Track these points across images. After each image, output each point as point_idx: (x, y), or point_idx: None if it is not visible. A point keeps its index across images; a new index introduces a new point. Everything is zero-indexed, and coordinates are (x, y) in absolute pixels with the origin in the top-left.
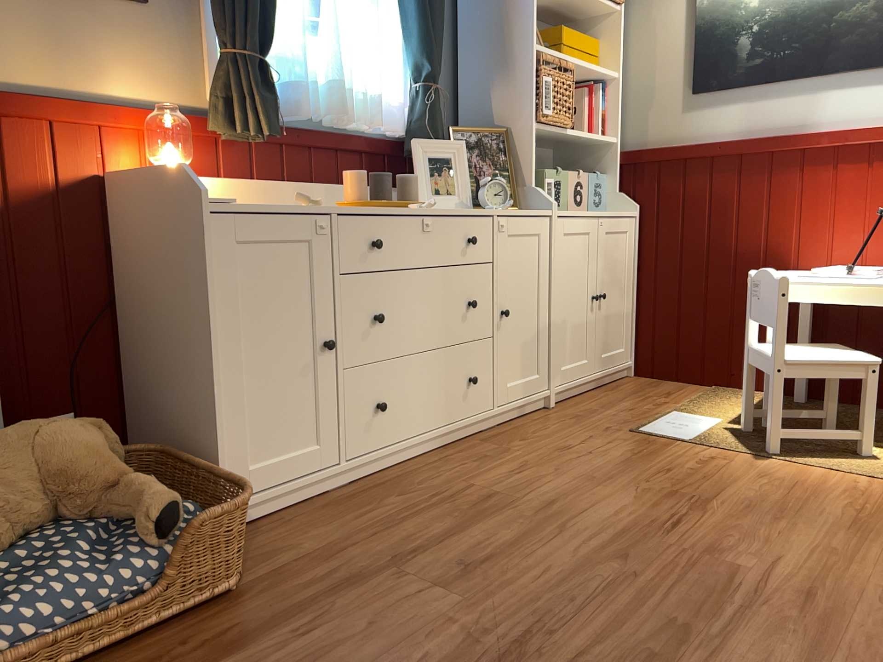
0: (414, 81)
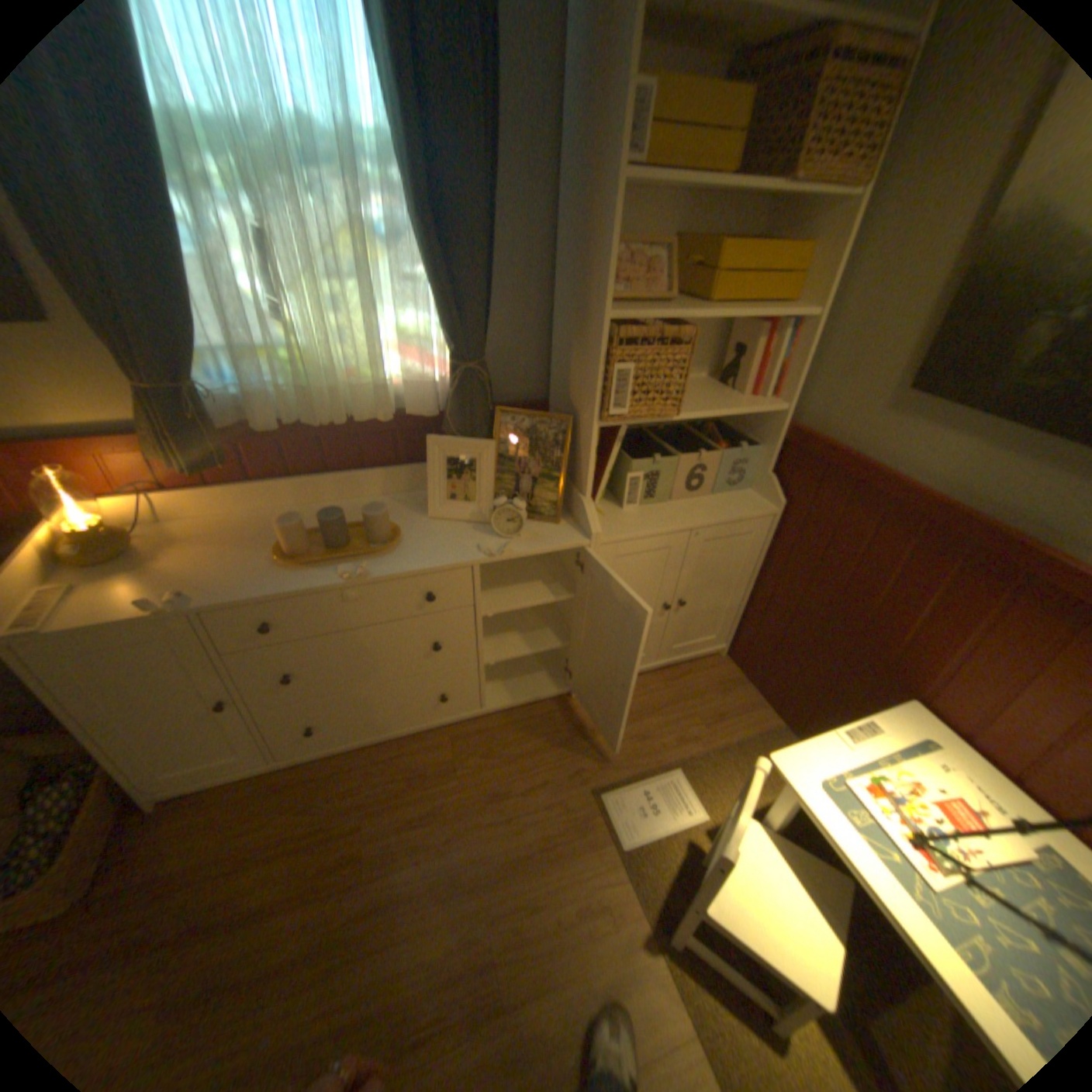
0: (449, 351)
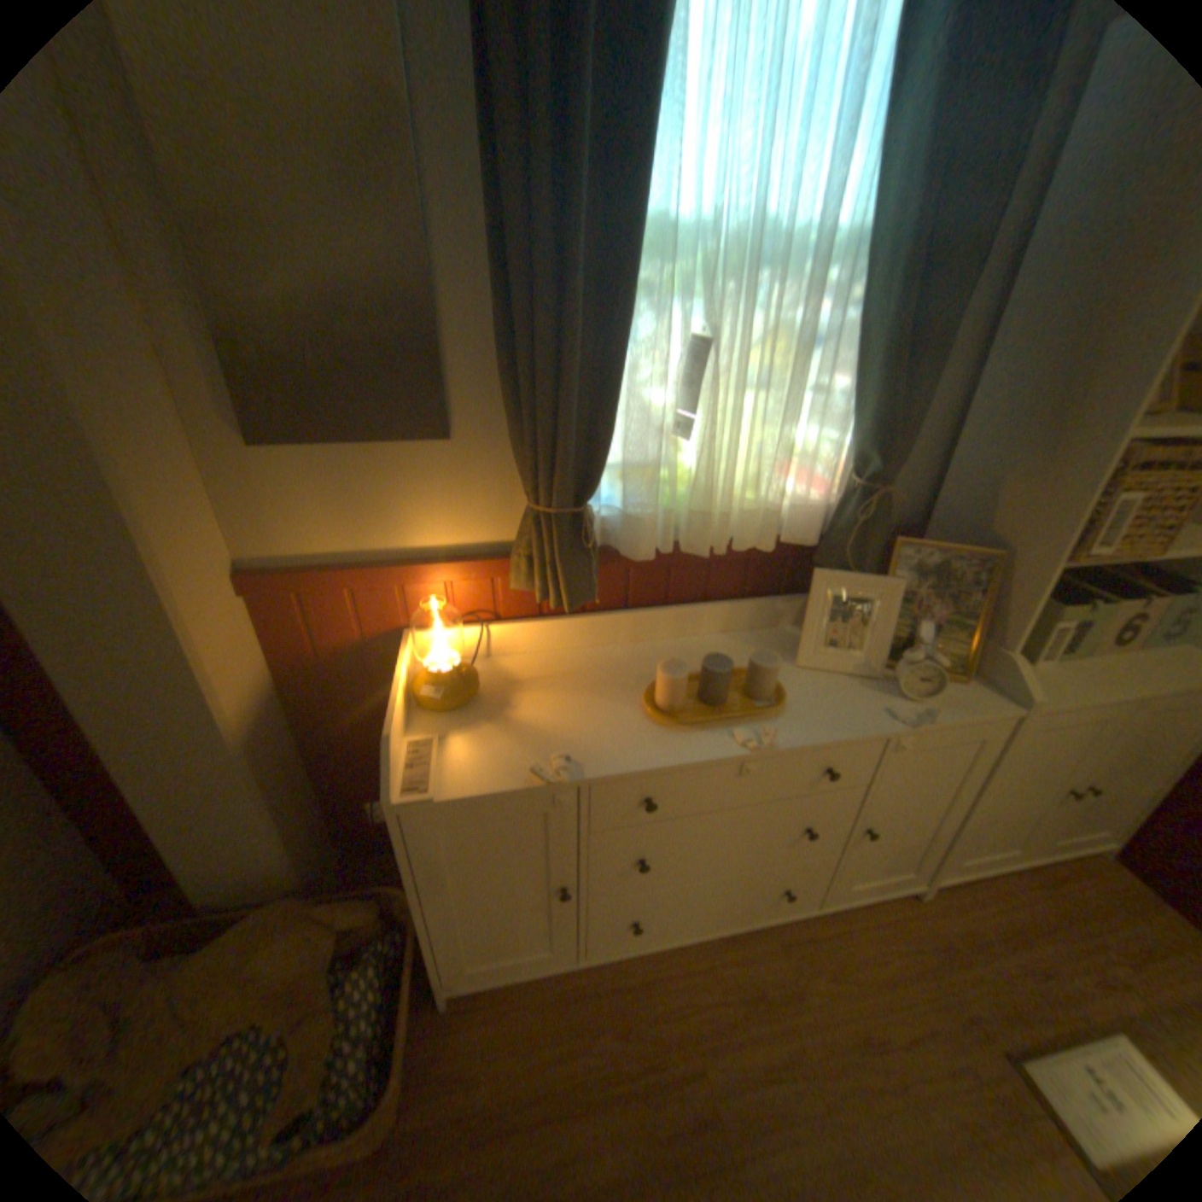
0: (855, 470)
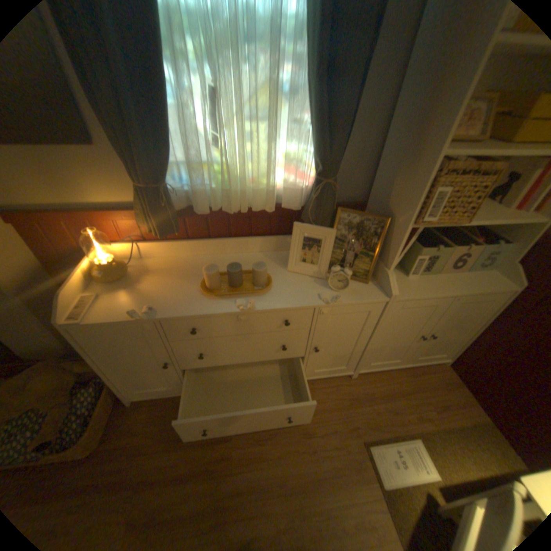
0: (315, 170)
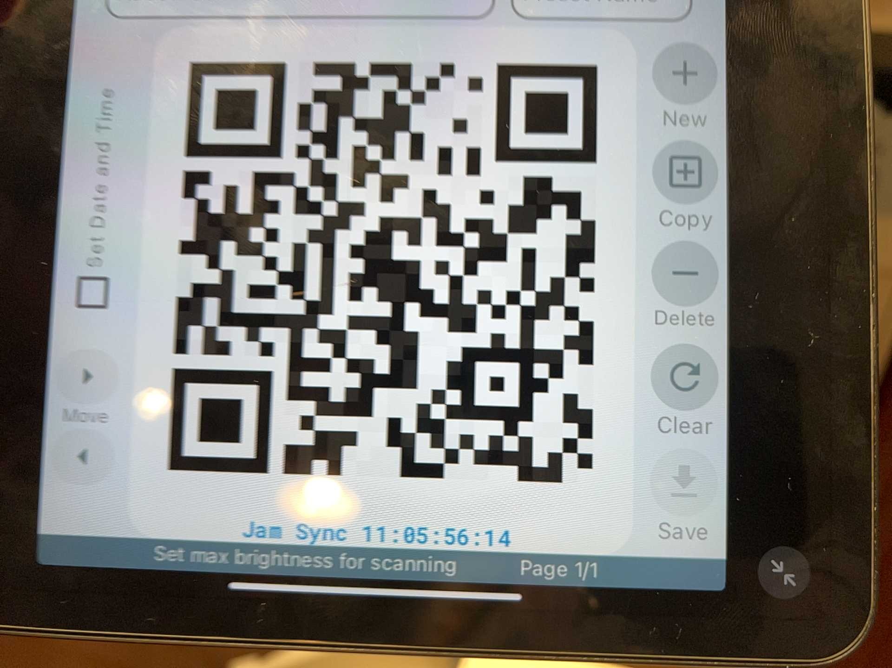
0: None
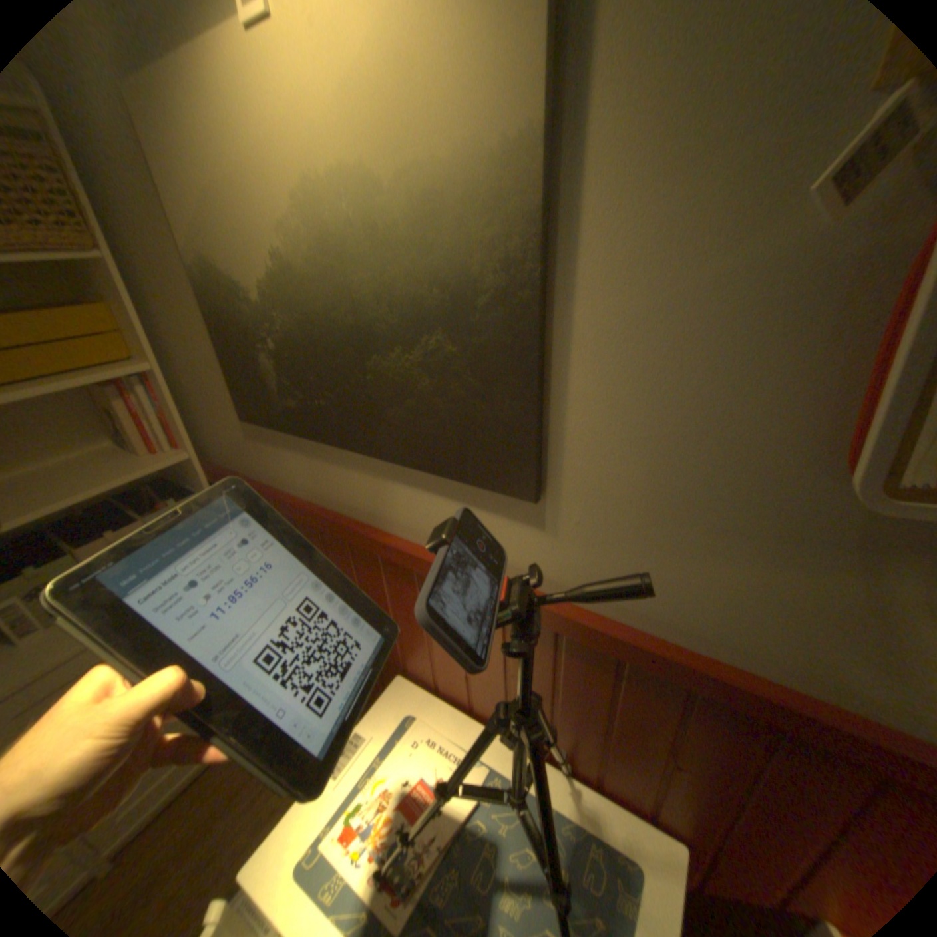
0: None
